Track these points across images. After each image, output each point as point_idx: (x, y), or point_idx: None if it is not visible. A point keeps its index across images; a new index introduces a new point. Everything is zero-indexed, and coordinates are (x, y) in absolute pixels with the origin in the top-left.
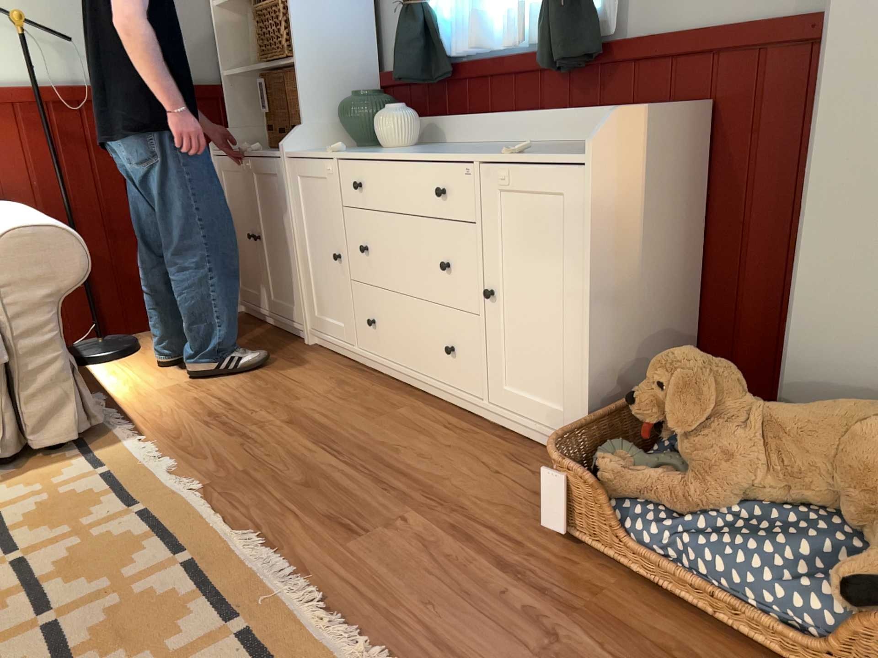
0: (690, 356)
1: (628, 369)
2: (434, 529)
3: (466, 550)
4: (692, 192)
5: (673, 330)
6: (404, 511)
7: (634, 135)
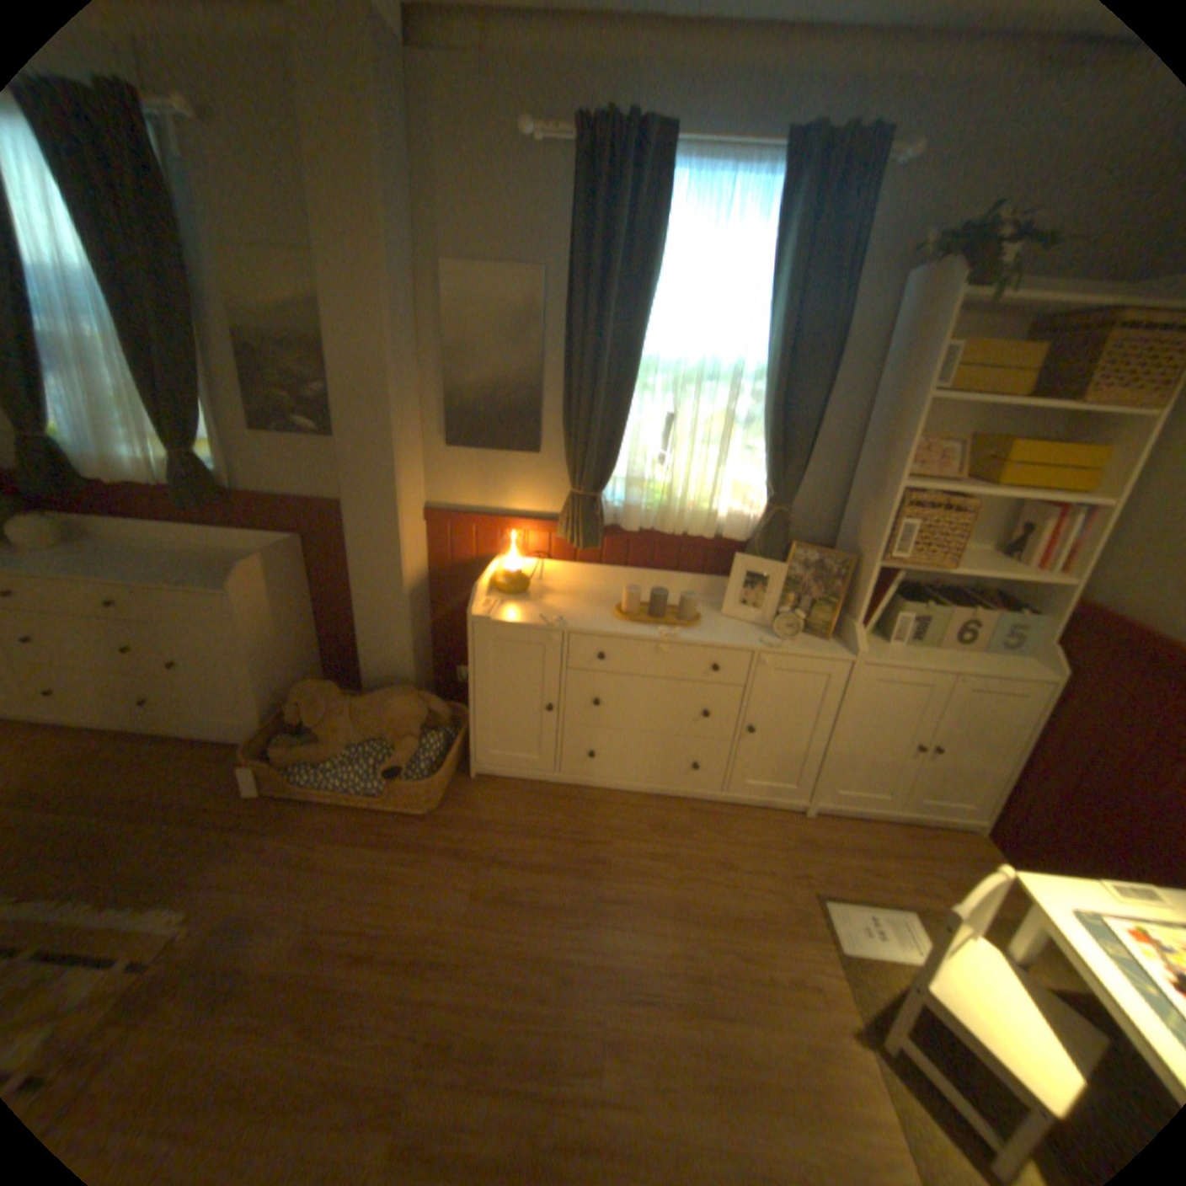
0: (310, 688)
1: (279, 690)
2: (165, 830)
3: (193, 832)
4: (299, 584)
5: (304, 657)
6: (137, 828)
7: (255, 572)
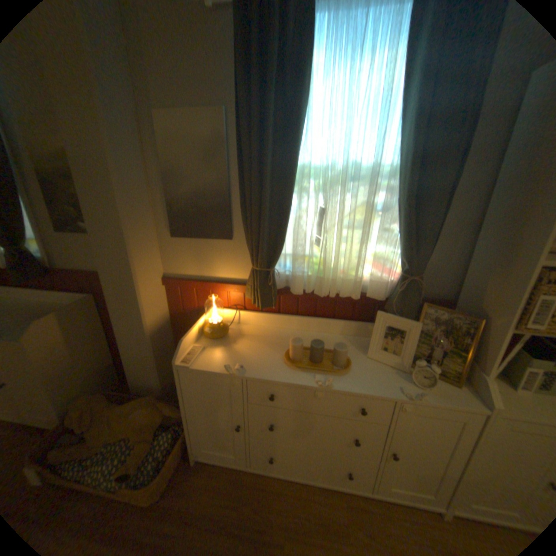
0: (83, 403)
1: (77, 394)
2: None
3: None
4: (93, 324)
5: (100, 368)
6: None
7: (50, 324)
